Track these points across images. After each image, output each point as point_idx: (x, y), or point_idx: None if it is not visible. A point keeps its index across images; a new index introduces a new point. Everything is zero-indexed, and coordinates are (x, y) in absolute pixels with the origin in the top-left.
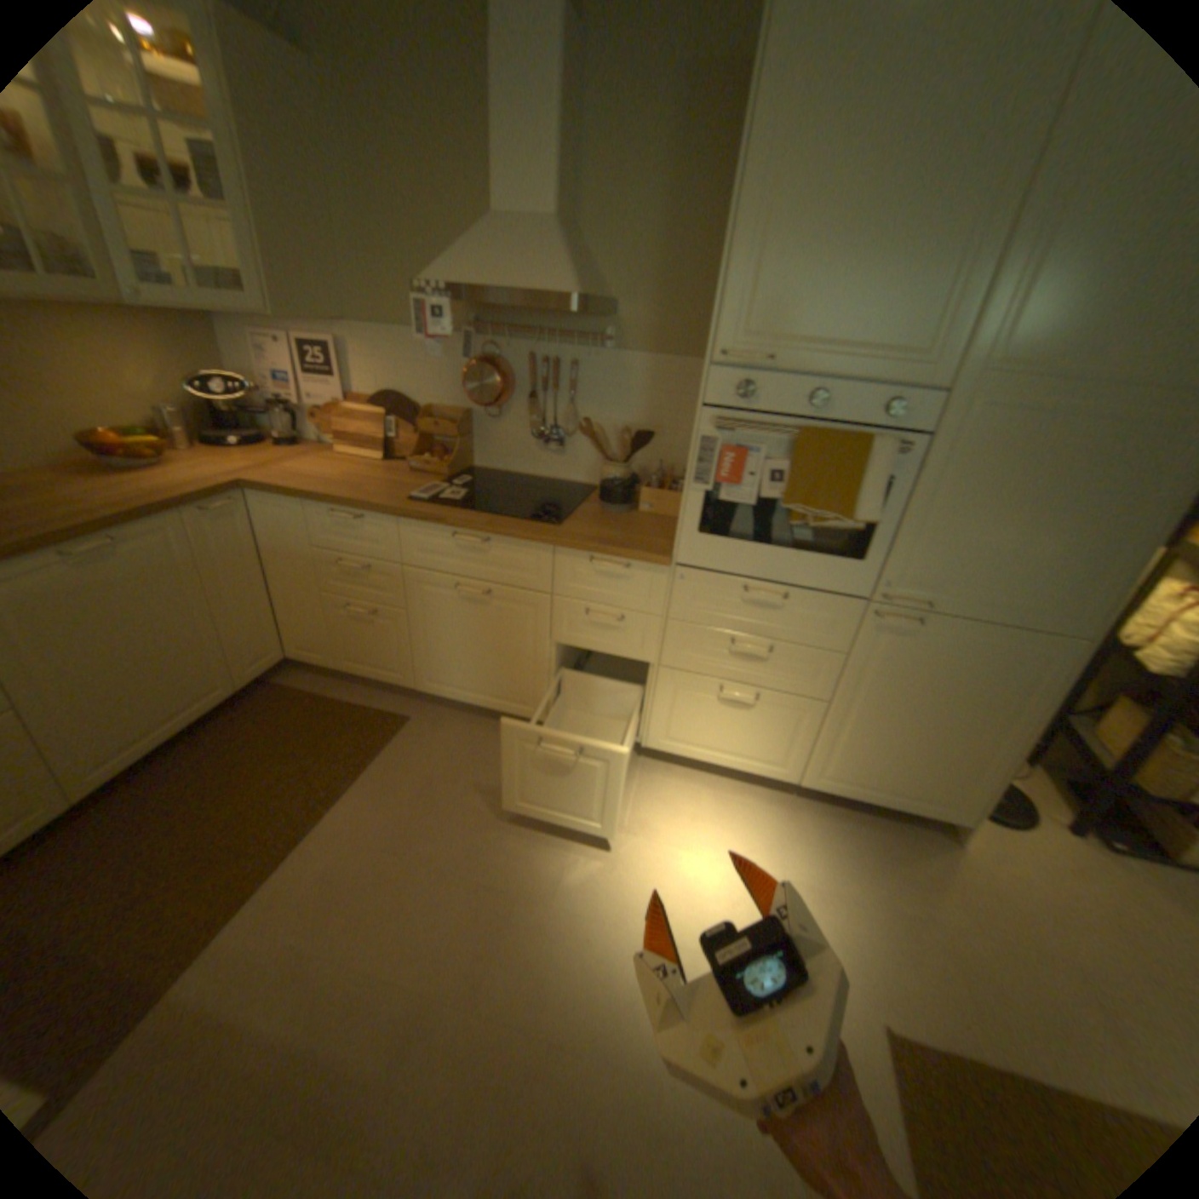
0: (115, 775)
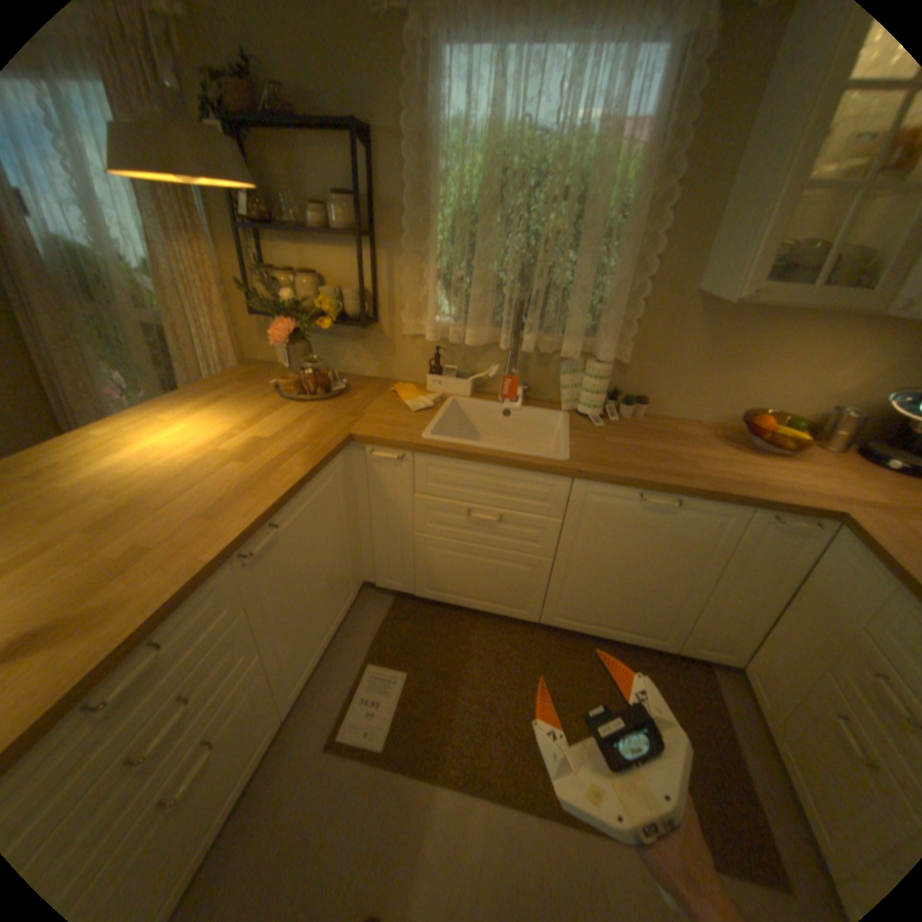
0: (569, 629)
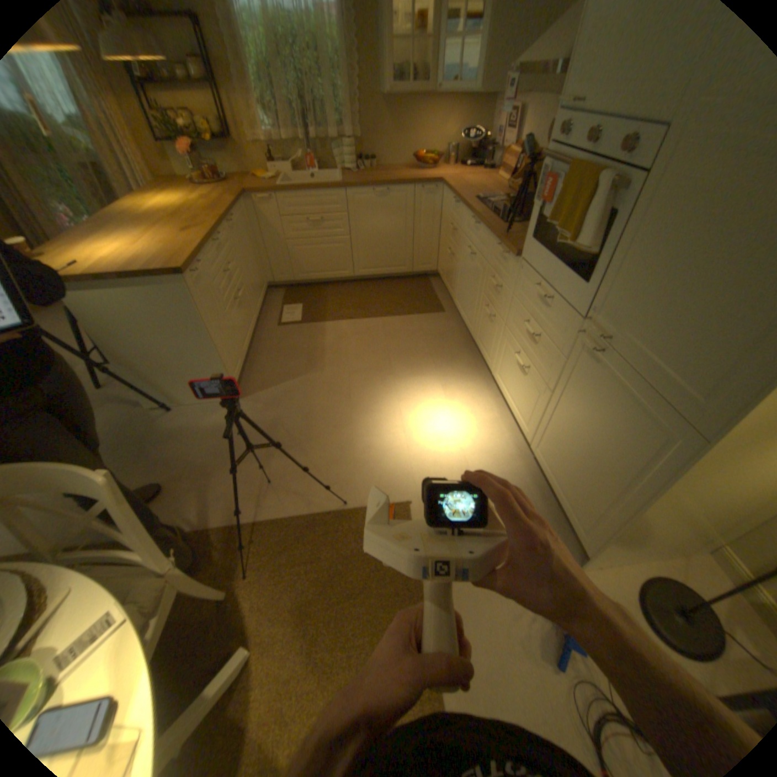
0: (366, 276)
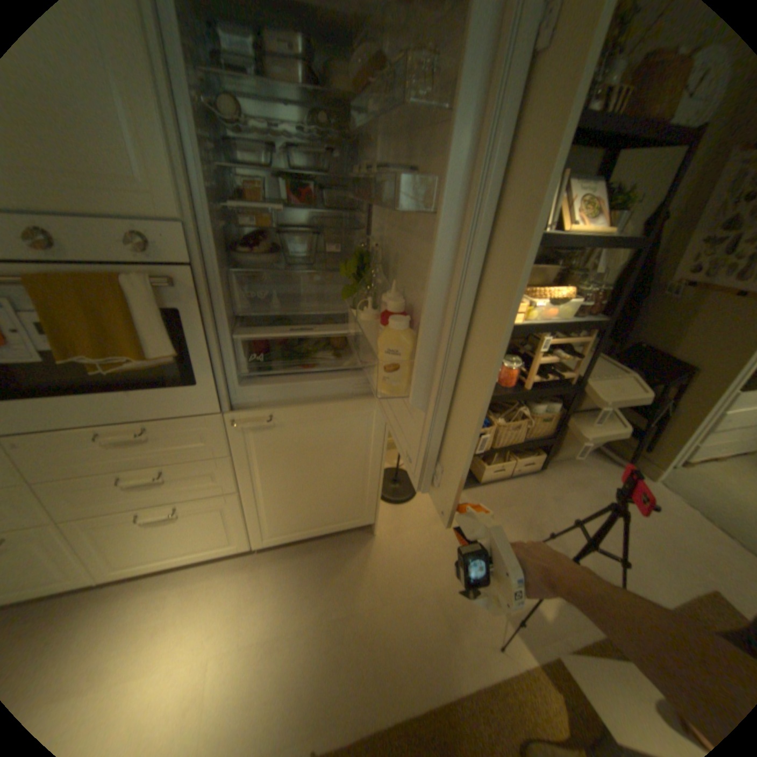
0: None
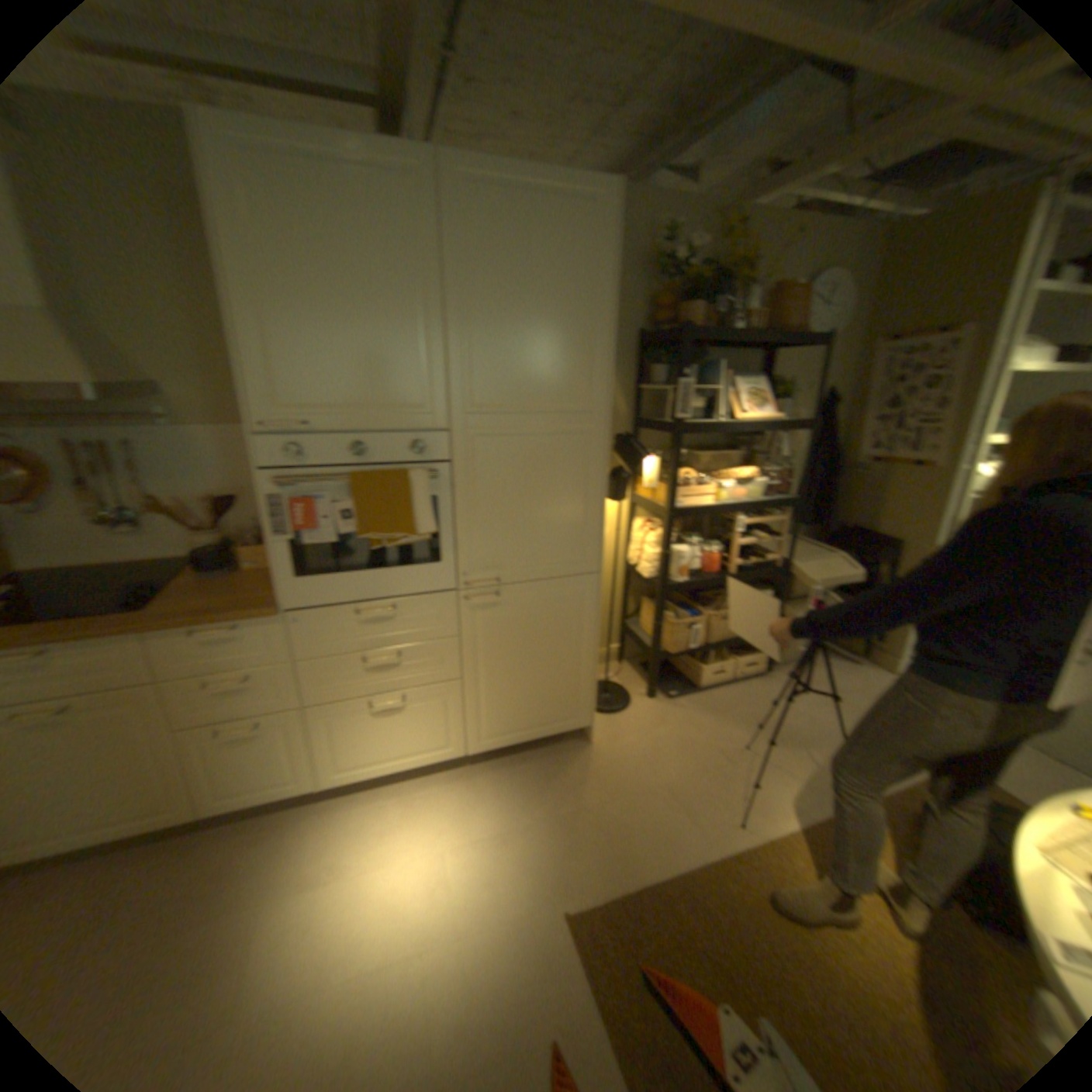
0: None
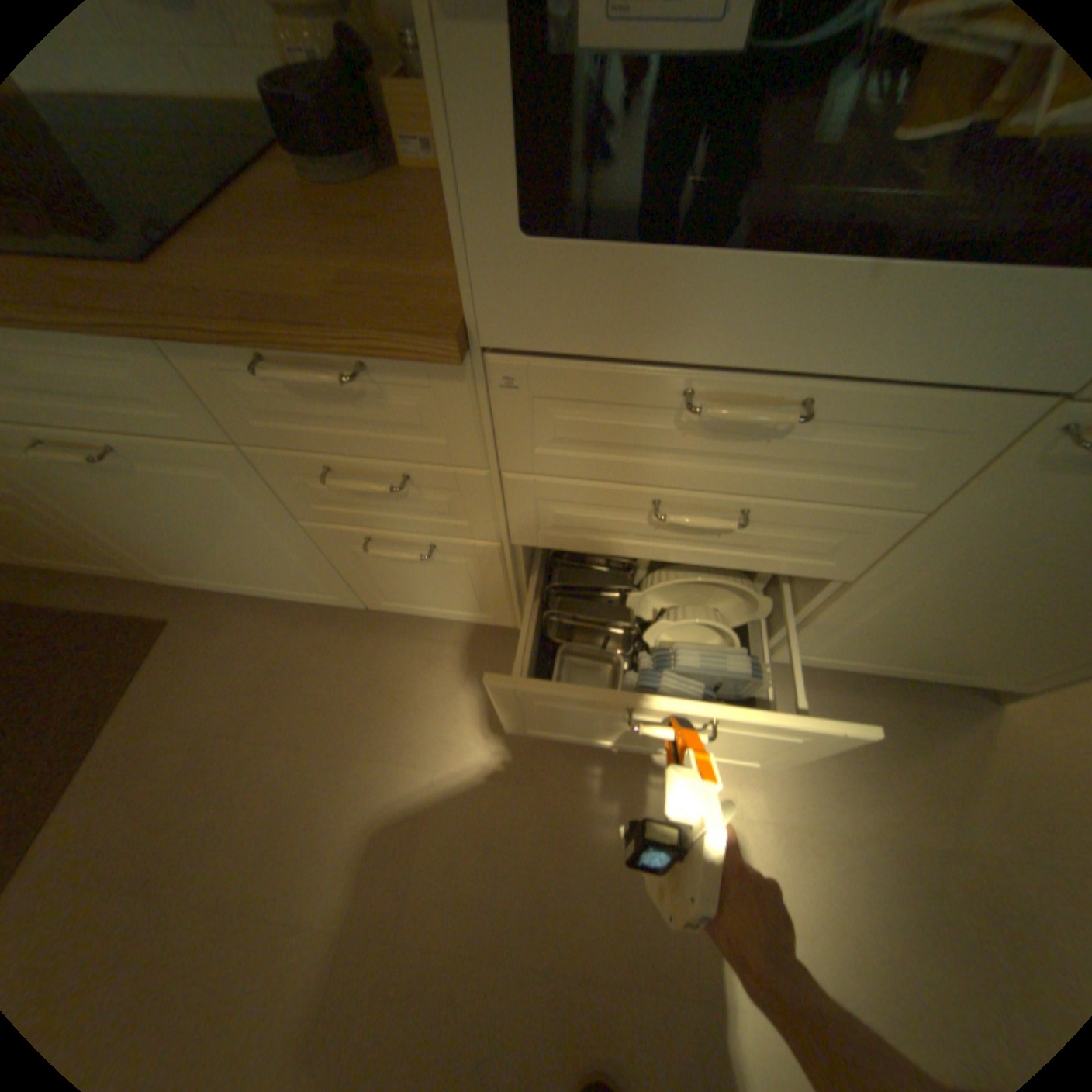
0: None
